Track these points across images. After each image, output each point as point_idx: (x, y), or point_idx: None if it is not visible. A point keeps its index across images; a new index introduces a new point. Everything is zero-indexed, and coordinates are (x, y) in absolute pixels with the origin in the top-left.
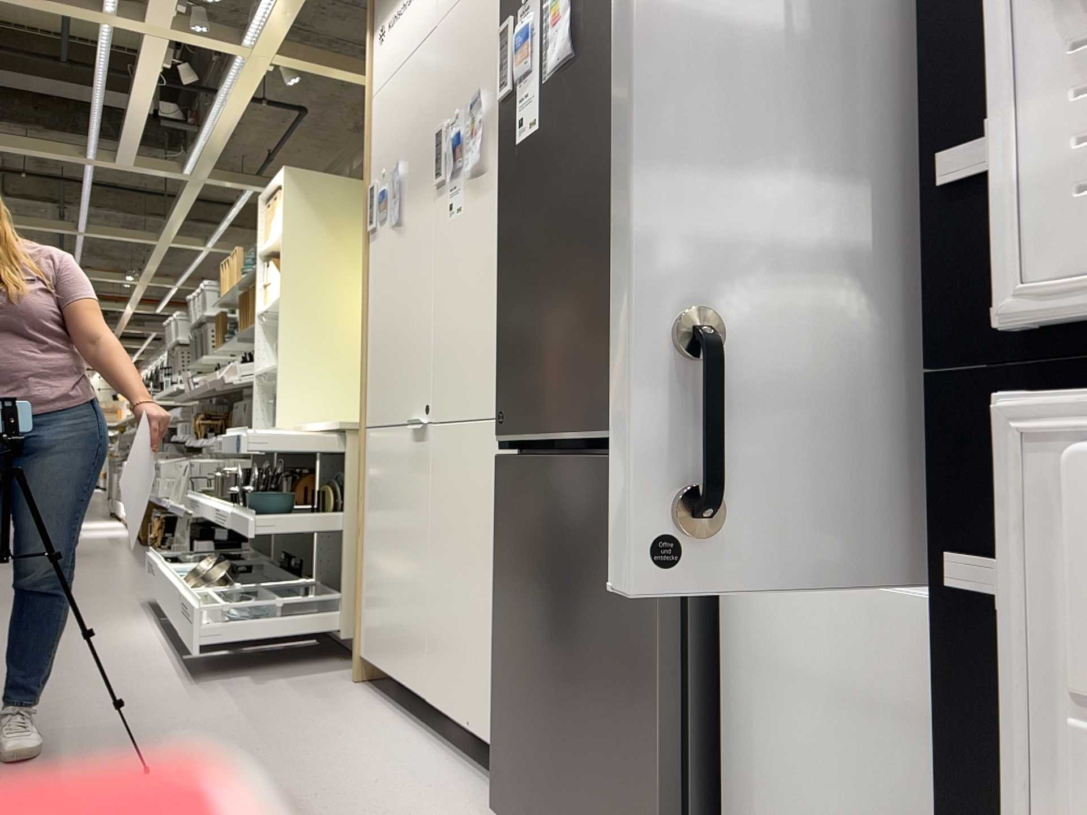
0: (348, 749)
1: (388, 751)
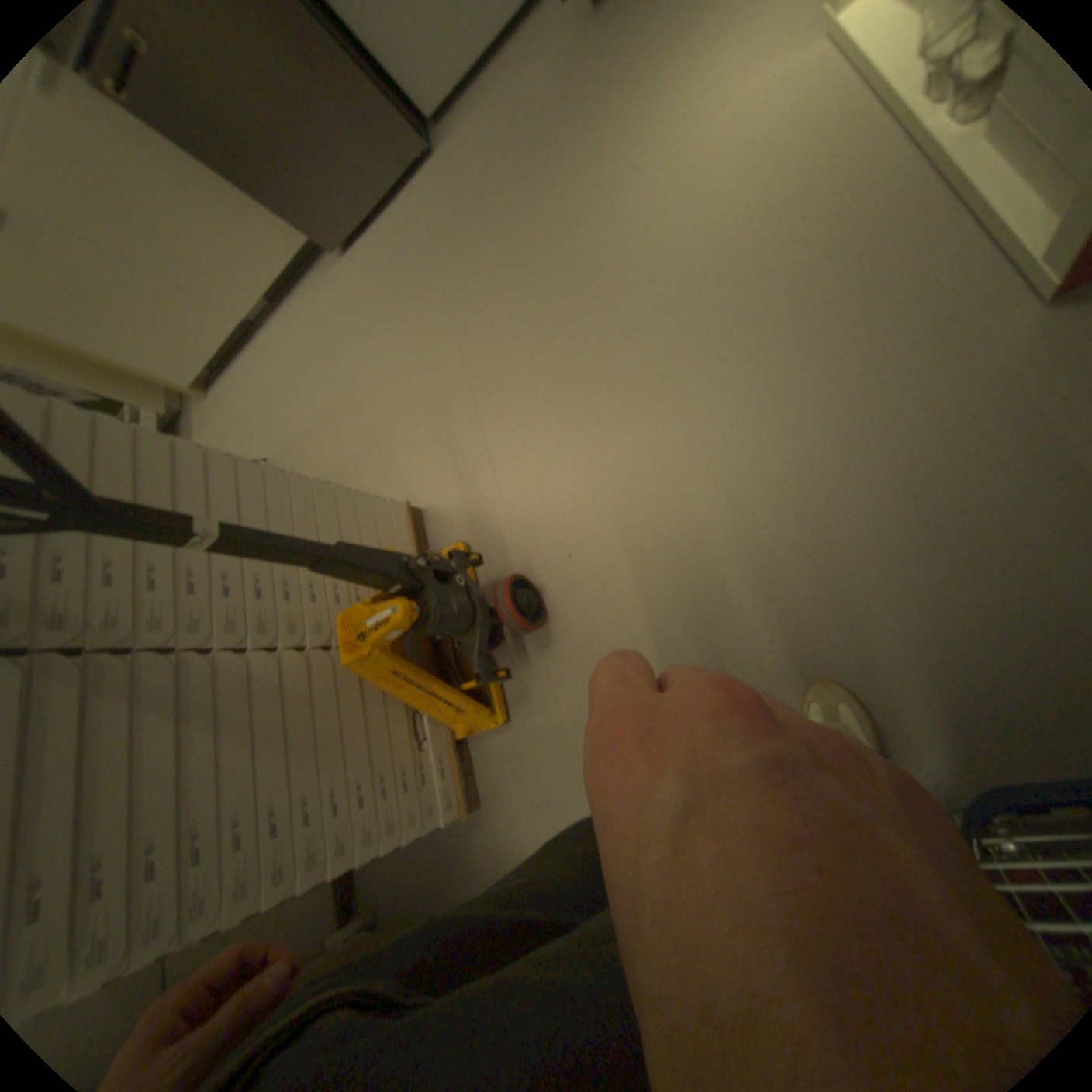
0: (265, 366)
1: (271, 344)
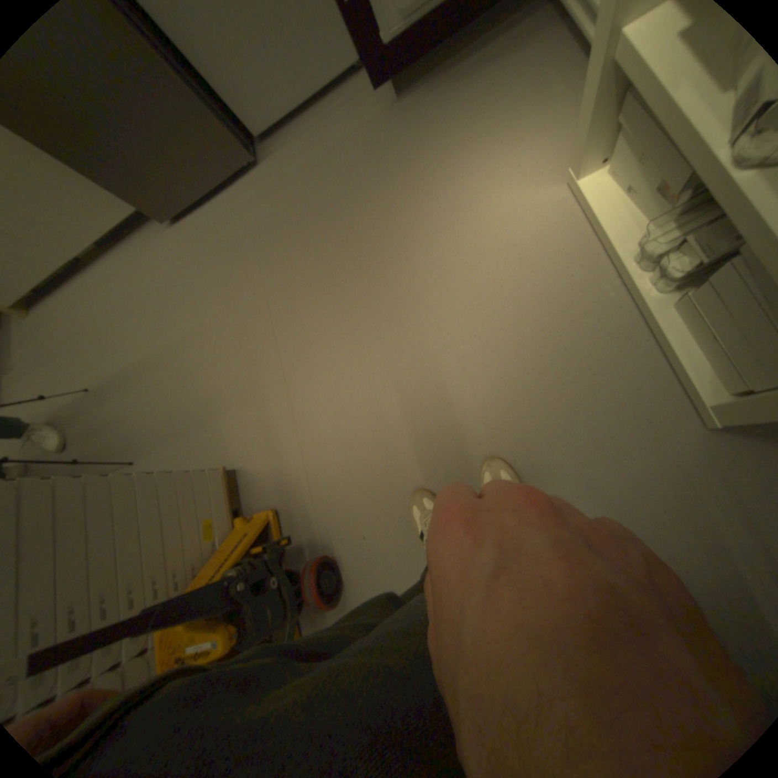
0: (91, 302)
1: (99, 283)
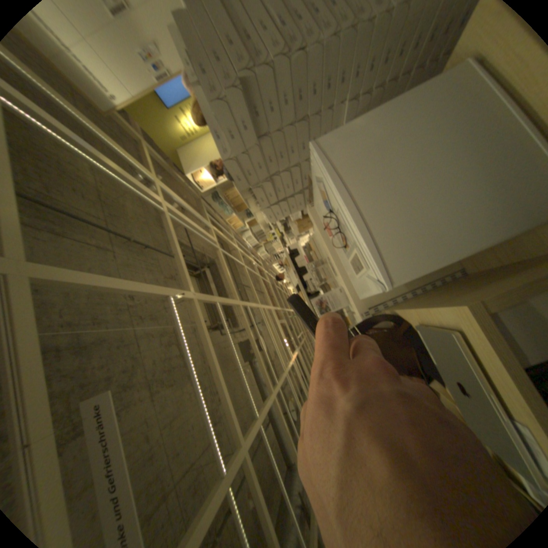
0: None
1: None
